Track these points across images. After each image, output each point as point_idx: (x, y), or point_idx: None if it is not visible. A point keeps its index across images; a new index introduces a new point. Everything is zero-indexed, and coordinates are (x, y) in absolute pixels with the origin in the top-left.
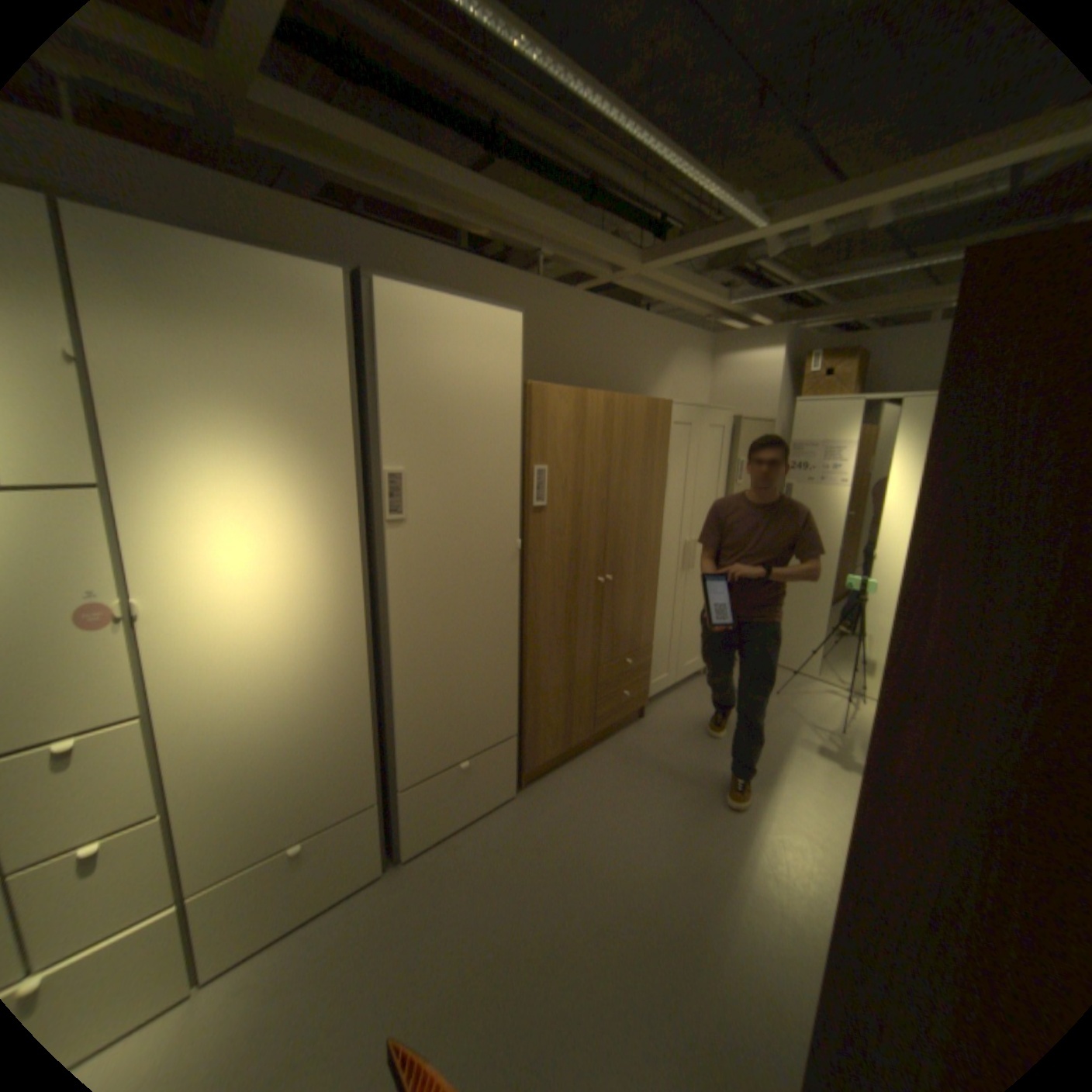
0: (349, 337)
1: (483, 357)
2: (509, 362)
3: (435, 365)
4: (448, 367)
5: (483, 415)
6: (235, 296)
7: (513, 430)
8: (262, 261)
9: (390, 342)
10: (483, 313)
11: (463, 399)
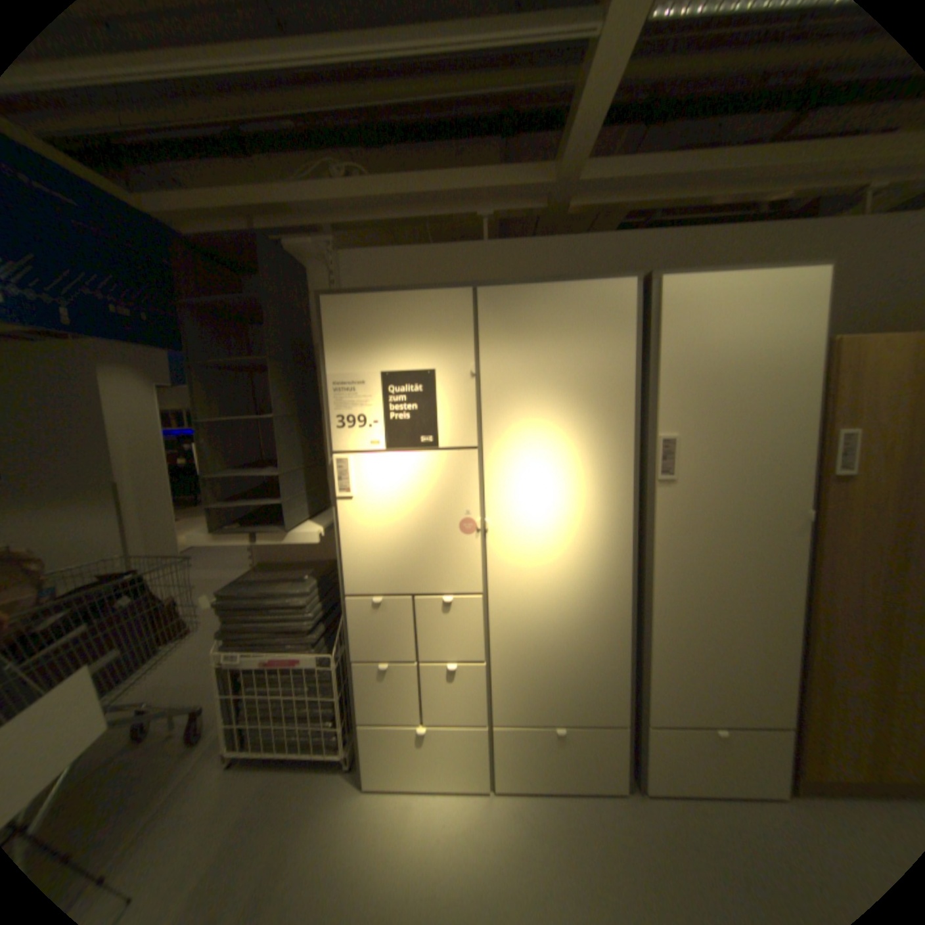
0: (637, 329)
1: (774, 321)
2: (808, 319)
3: (717, 339)
4: (731, 338)
5: (770, 379)
6: (558, 318)
7: (811, 391)
8: (577, 289)
9: (673, 327)
10: (777, 277)
11: (747, 366)
